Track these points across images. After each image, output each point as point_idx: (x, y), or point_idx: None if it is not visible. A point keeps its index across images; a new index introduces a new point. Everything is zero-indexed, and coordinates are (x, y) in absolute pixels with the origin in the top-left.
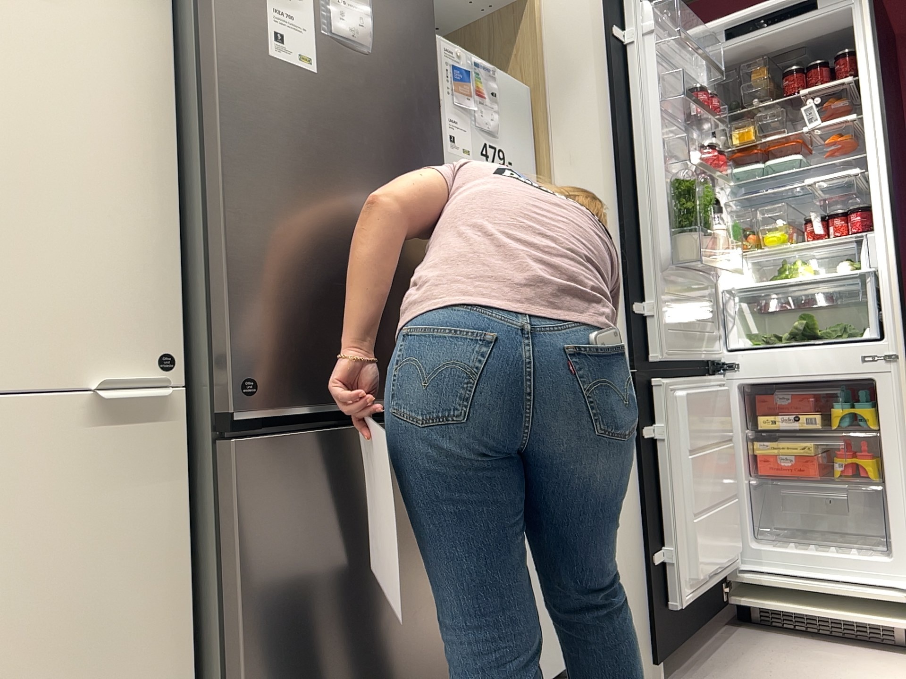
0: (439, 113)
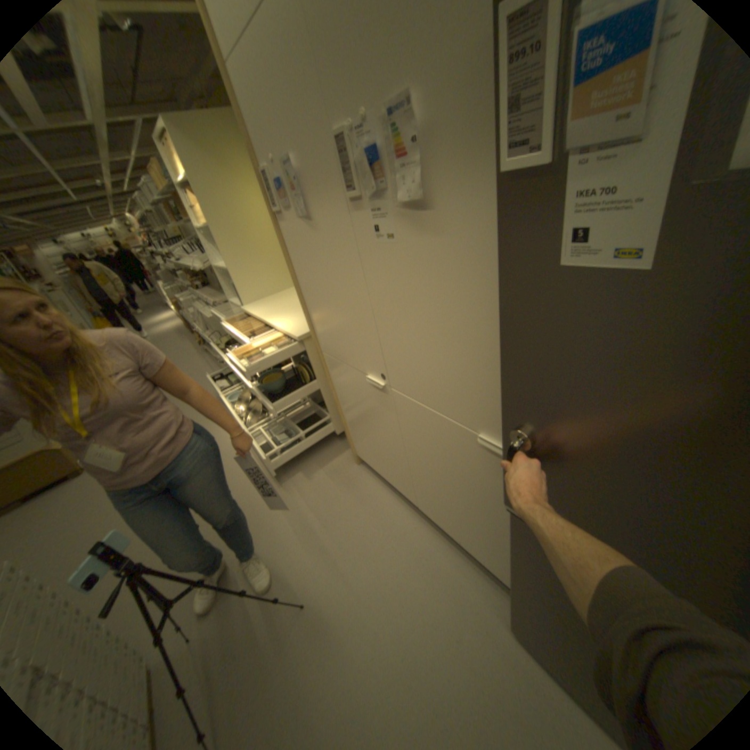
0: None
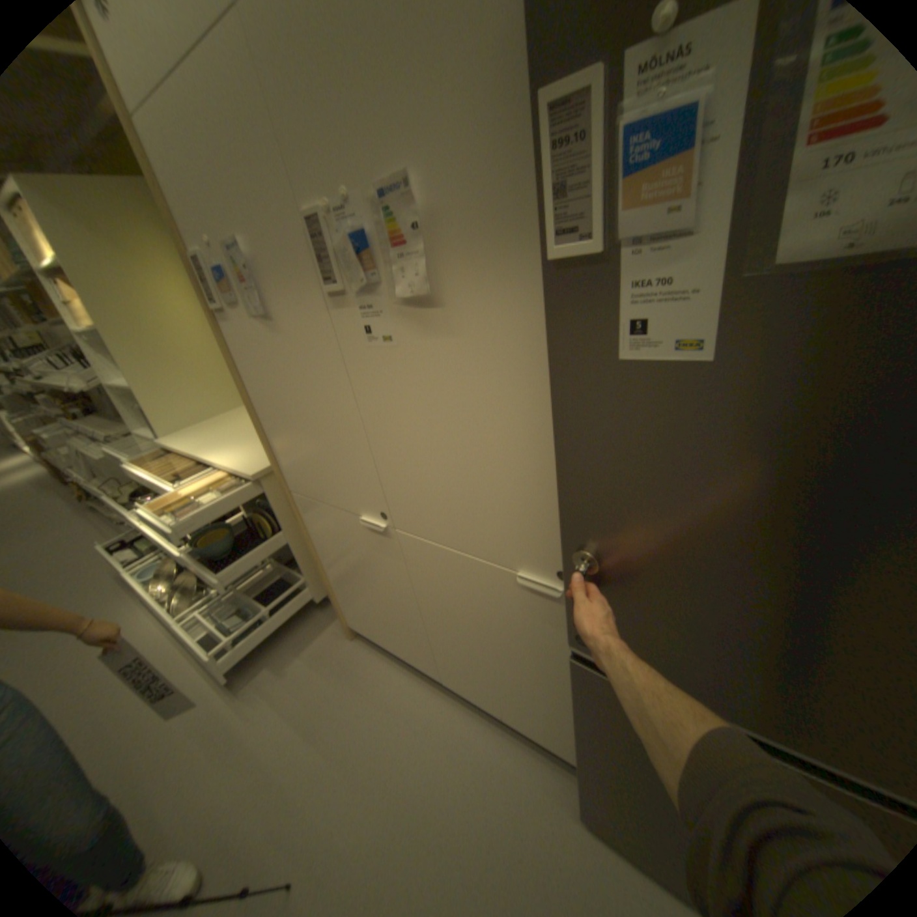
0: None
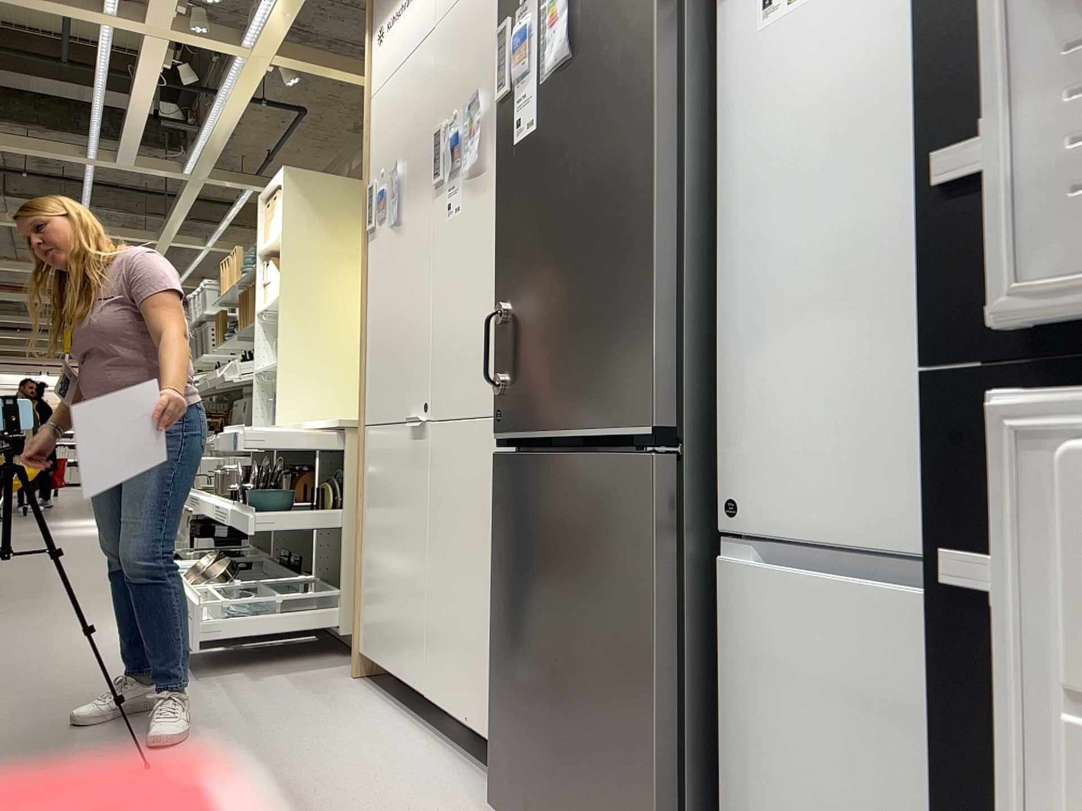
0: (655, 35)
